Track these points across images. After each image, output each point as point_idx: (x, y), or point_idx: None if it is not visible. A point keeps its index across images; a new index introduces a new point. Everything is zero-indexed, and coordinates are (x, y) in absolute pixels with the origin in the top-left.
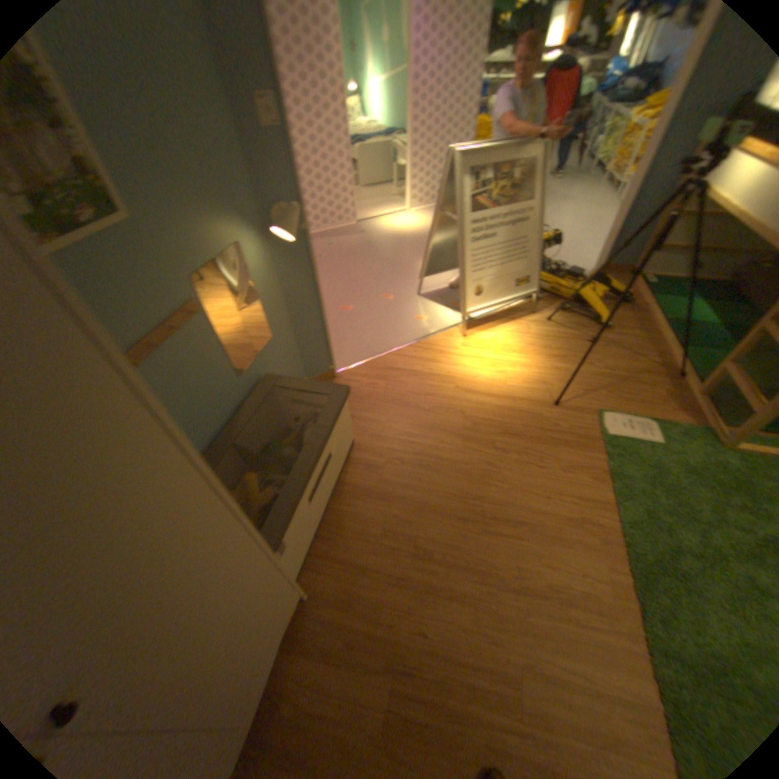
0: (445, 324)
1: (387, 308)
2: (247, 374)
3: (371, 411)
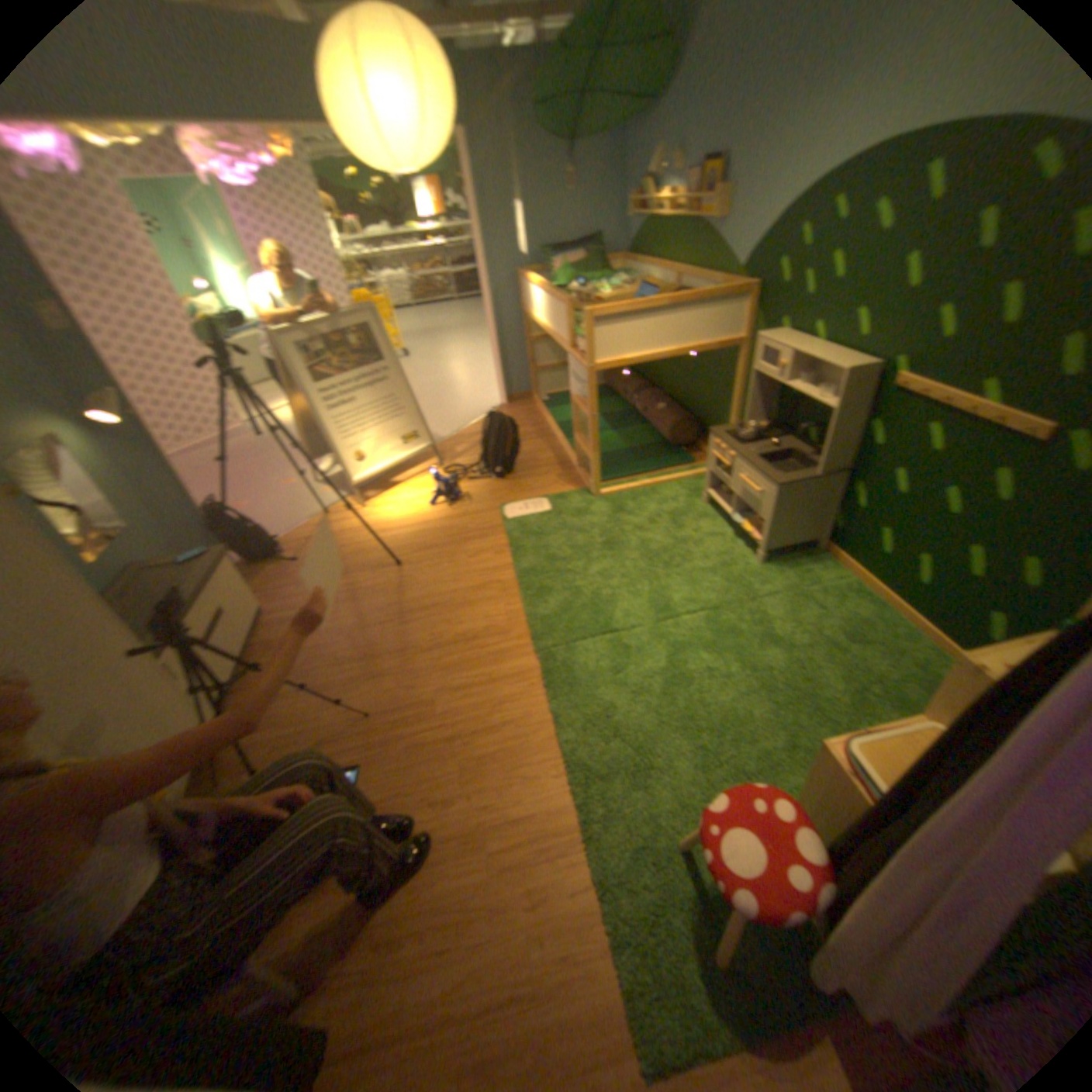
0: (354, 487)
1: (288, 492)
2: (99, 566)
3: (278, 581)
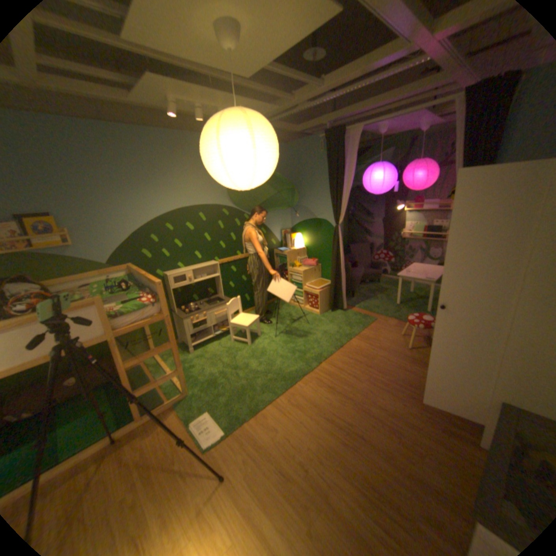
0: None
1: None
2: None
3: None
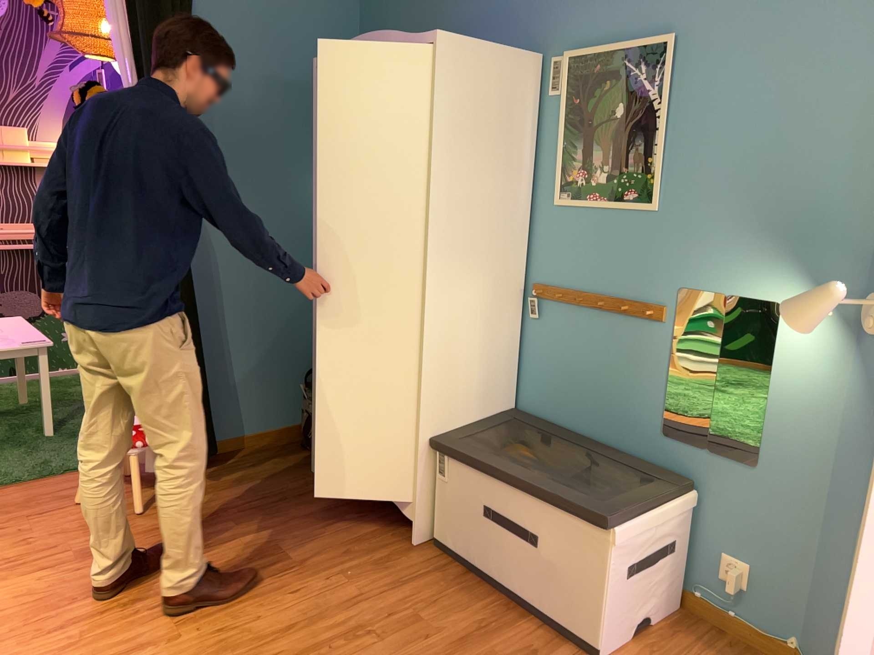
0: None
1: None
2: (677, 452)
3: None
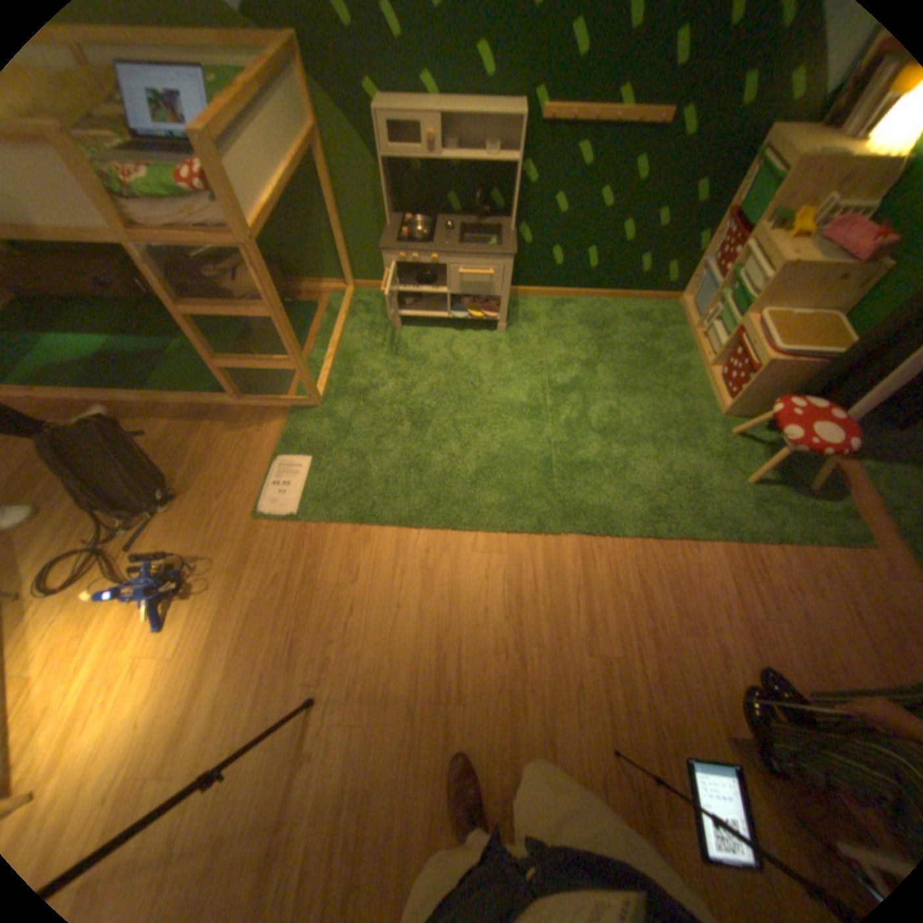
0: None
1: None
2: None
3: None
